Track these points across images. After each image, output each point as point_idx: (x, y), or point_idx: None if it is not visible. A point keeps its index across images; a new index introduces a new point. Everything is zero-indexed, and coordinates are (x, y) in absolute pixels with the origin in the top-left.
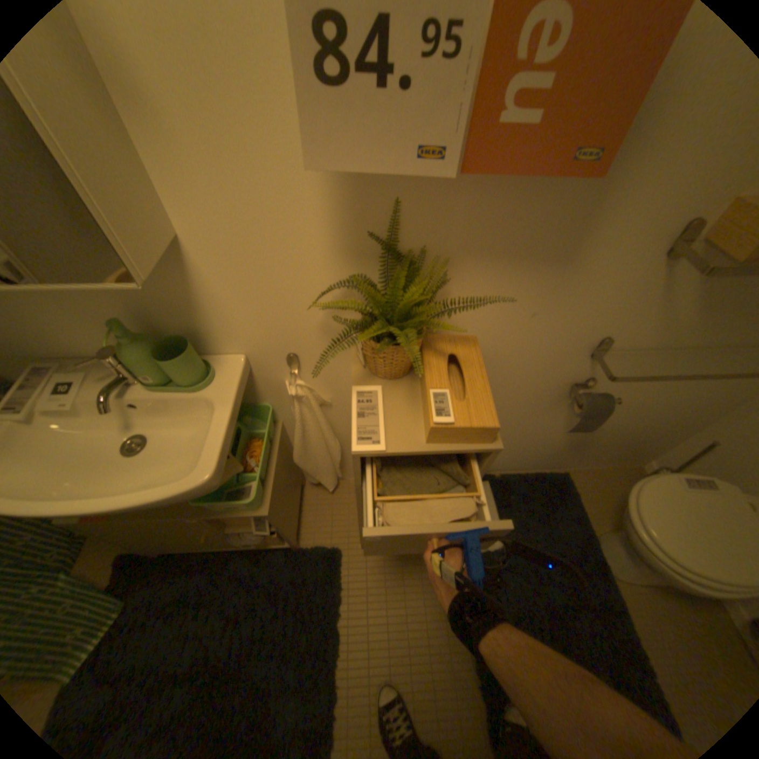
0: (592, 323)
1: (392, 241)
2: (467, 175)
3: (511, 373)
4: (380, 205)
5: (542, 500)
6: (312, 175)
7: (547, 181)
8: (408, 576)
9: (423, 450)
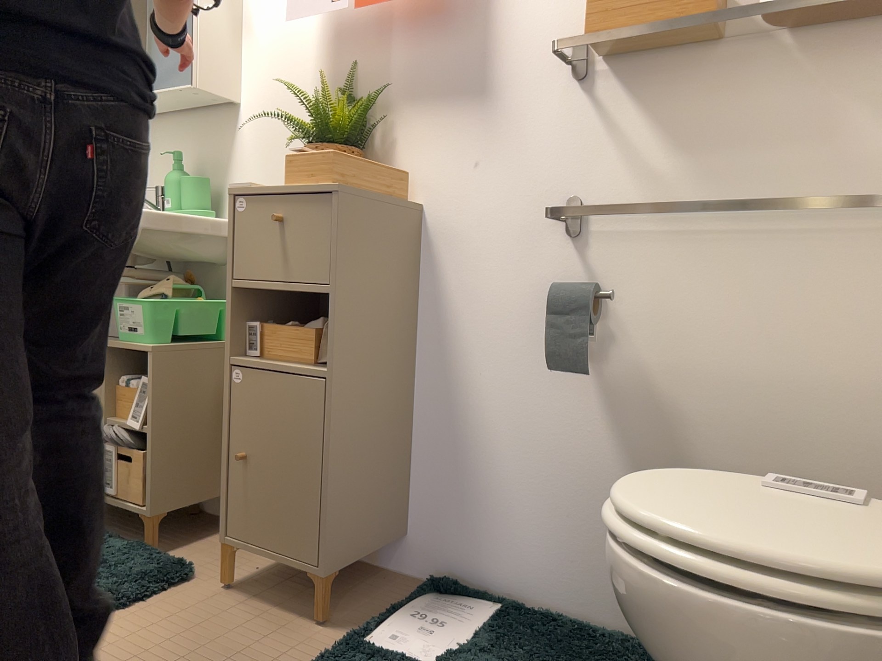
0: (542, 172)
1: (351, 92)
2: (394, 39)
3: (478, 262)
4: (345, 67)
5: (587, 653)
6: (312, 54)
7: (444, 33)
8: (243, 631)
9: (277, 187)
